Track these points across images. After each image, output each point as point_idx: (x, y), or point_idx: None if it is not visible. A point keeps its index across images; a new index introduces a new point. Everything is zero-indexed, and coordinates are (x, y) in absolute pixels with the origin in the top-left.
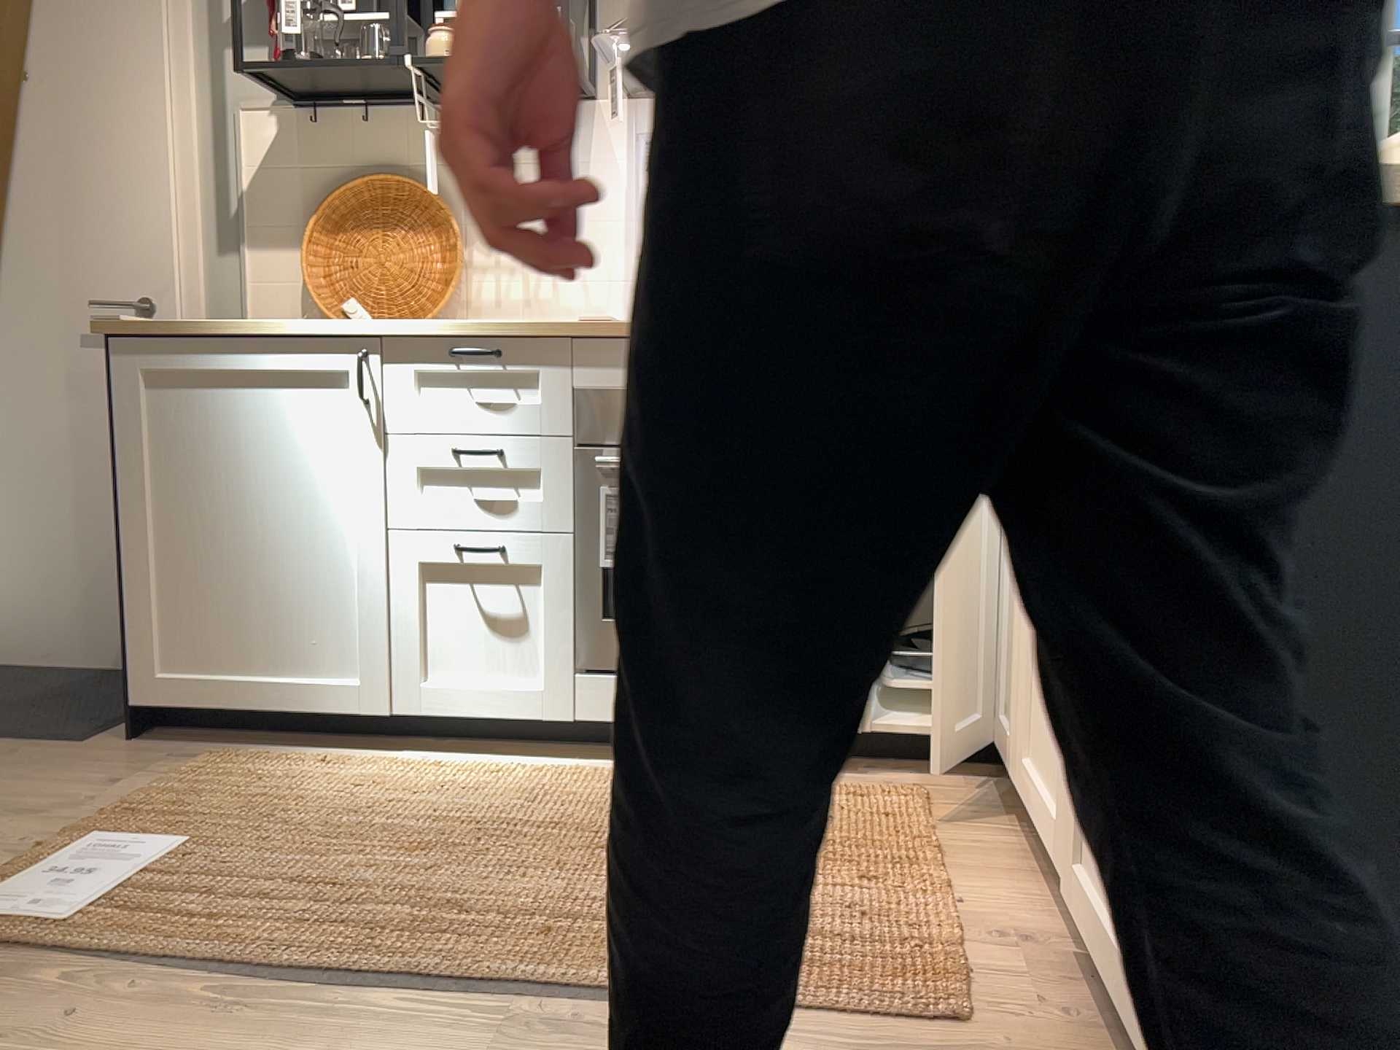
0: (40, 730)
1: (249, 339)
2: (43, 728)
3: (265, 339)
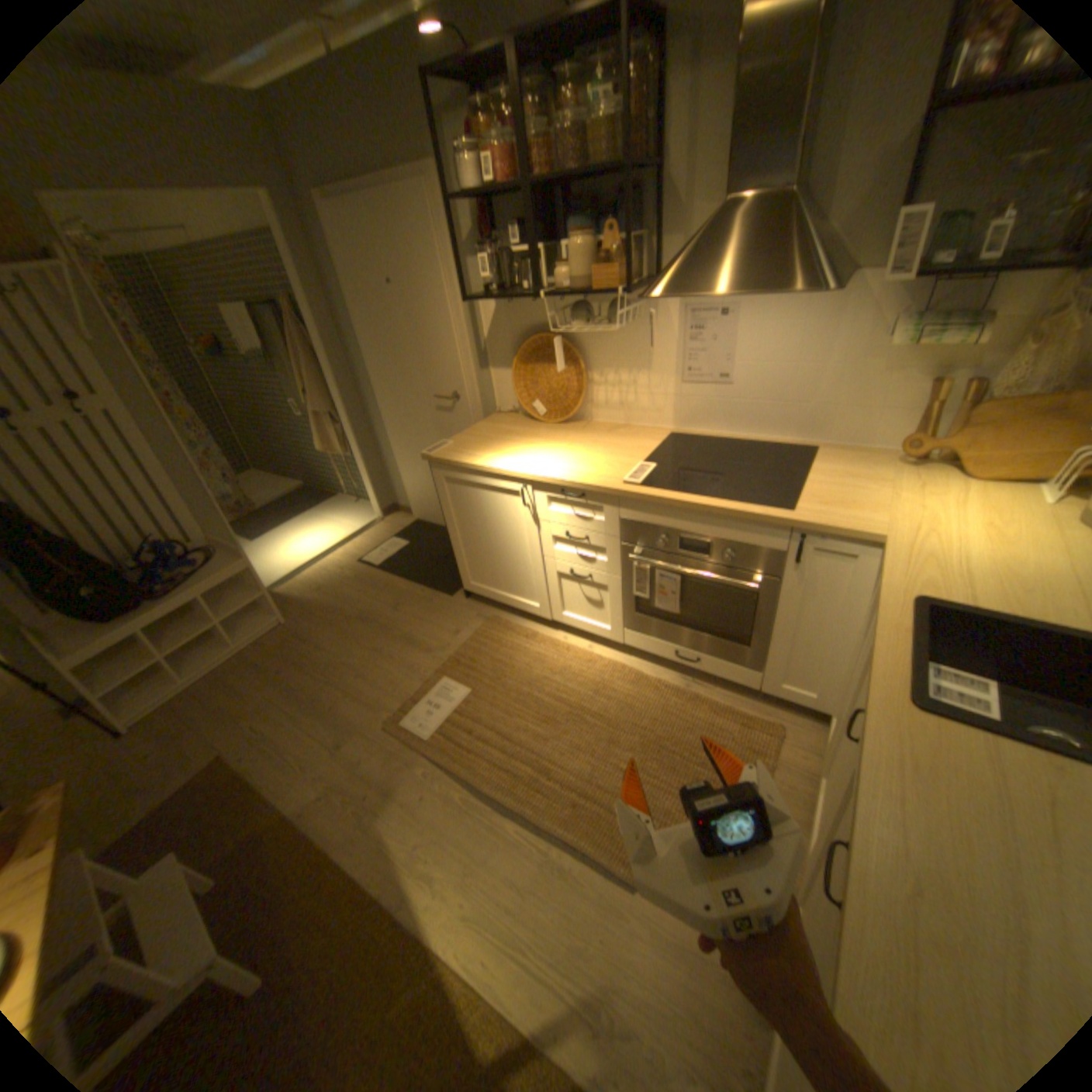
0: (440, 584)
1: (478, 471)
2: (441, 583)
3: (484, 471)
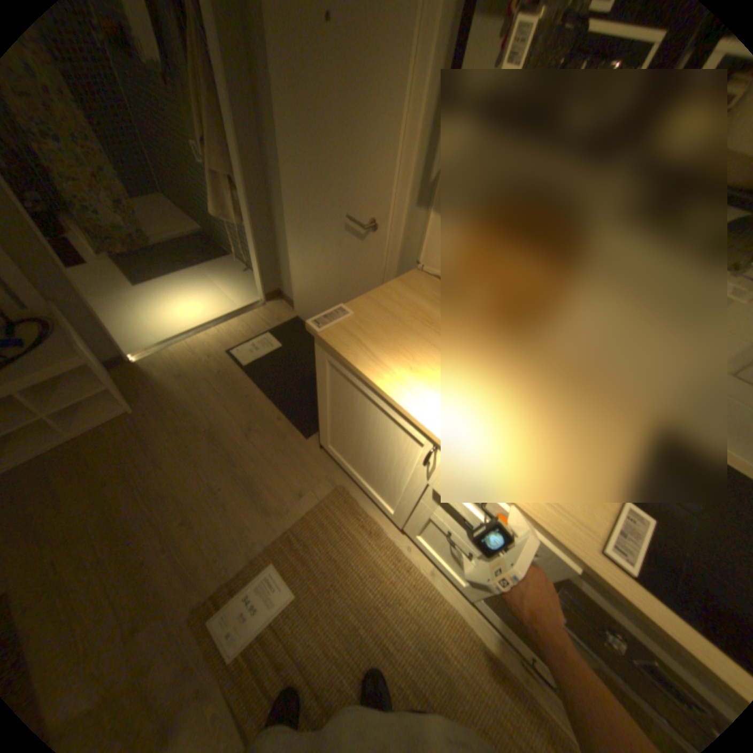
0: (299, 417)
1: (377, 390)
2: (301, 416)
3: (386, 394)
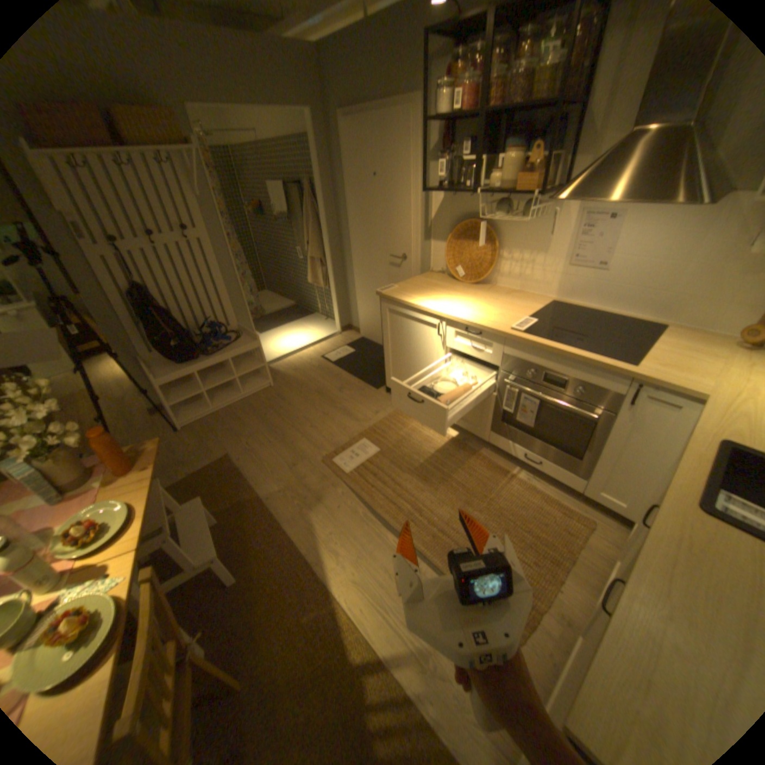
0: (371, 380)
1: (411, 307)
2: (371, 380)
3: (415, 308)
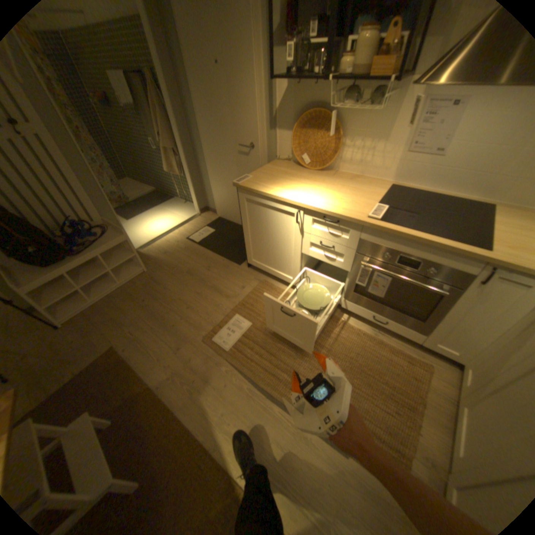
0: (233, 257)
1: (269, 197)
2: (234, 256)
3: (273, 197)
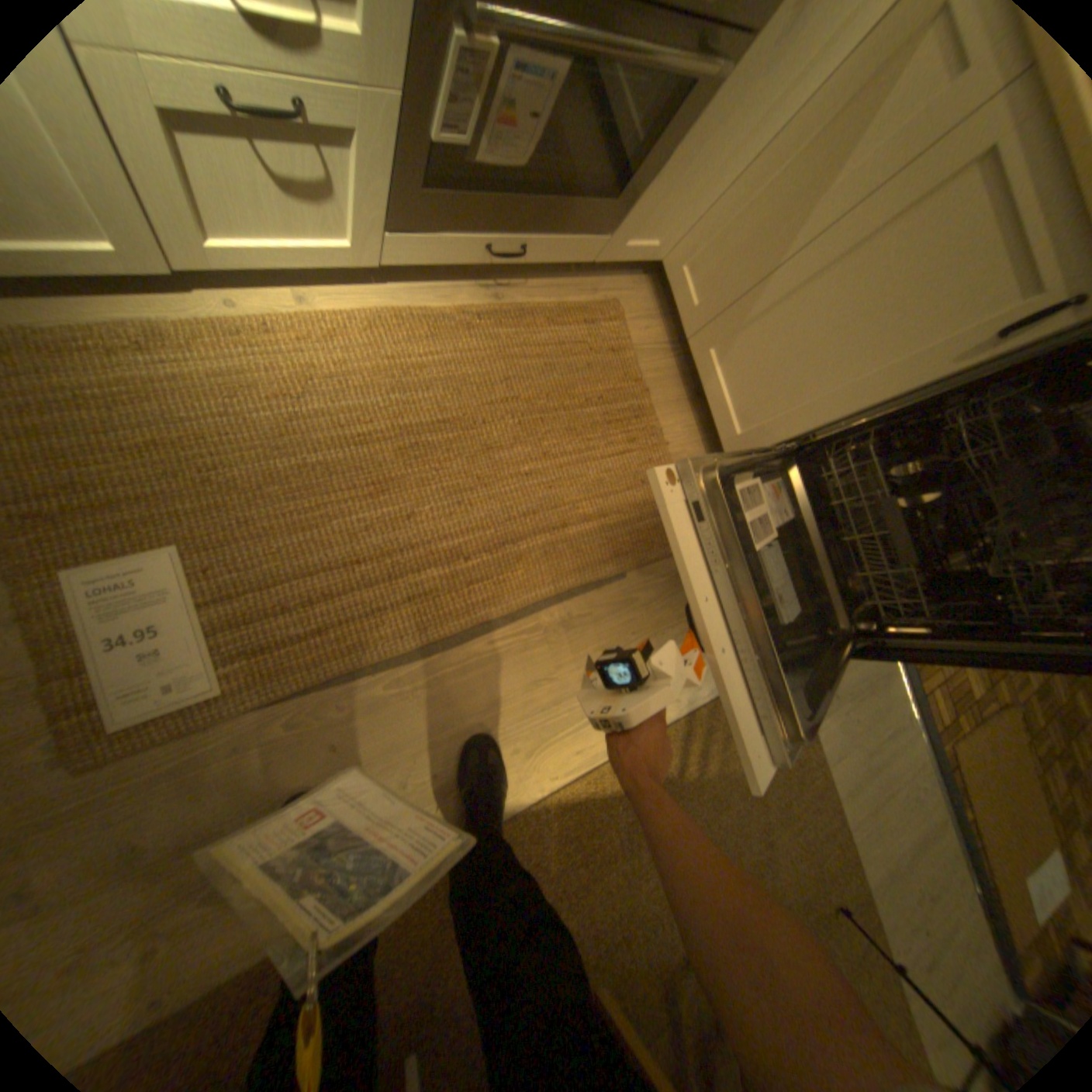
0: None
1: None
2: None
3: None
